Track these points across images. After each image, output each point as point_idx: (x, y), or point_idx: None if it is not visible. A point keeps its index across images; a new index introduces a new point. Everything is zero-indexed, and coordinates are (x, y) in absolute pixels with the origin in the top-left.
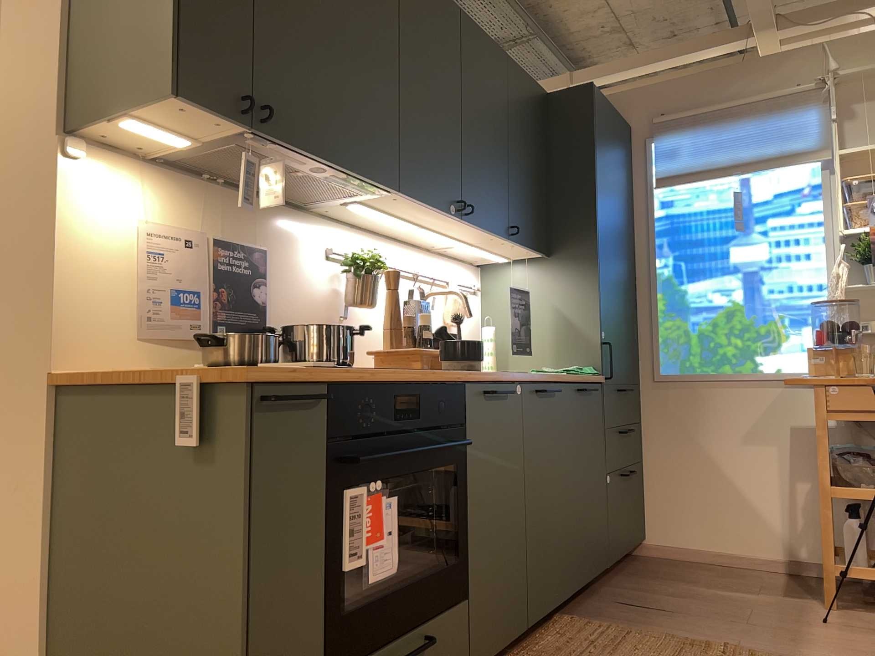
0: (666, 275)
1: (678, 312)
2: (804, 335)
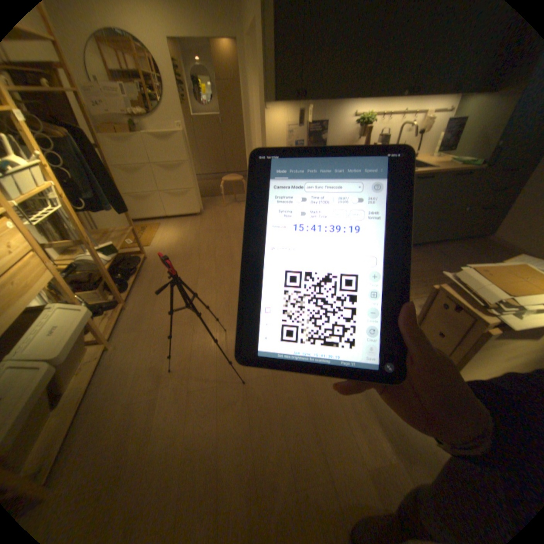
0: None
1: None
2: None
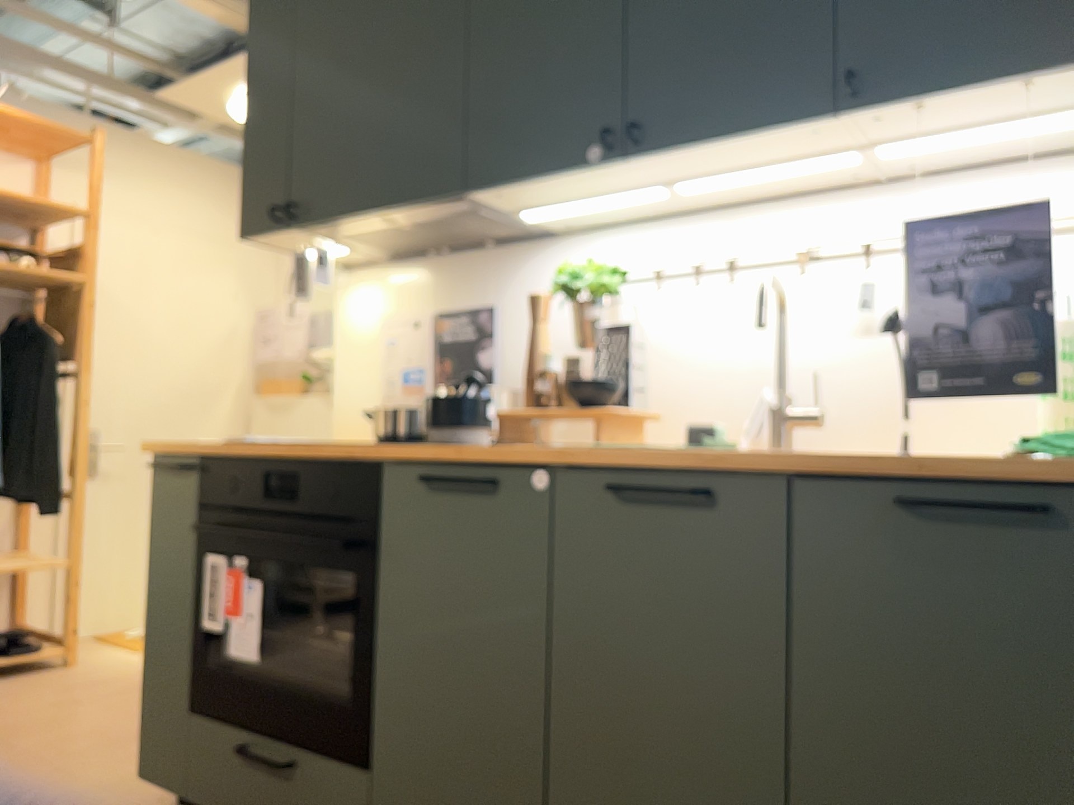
0: None
1: None
2: None
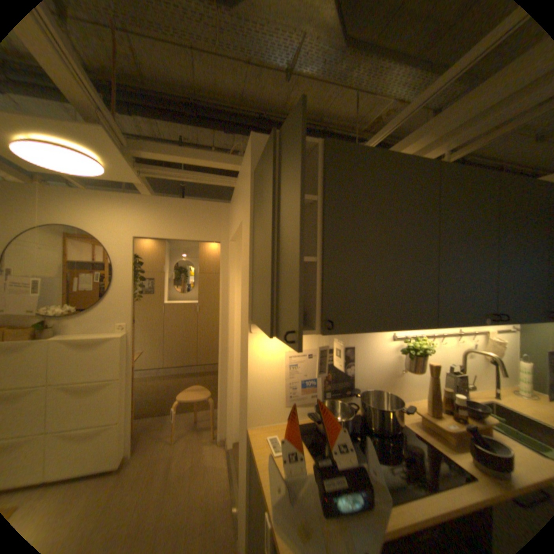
0: None
1: None
2: None
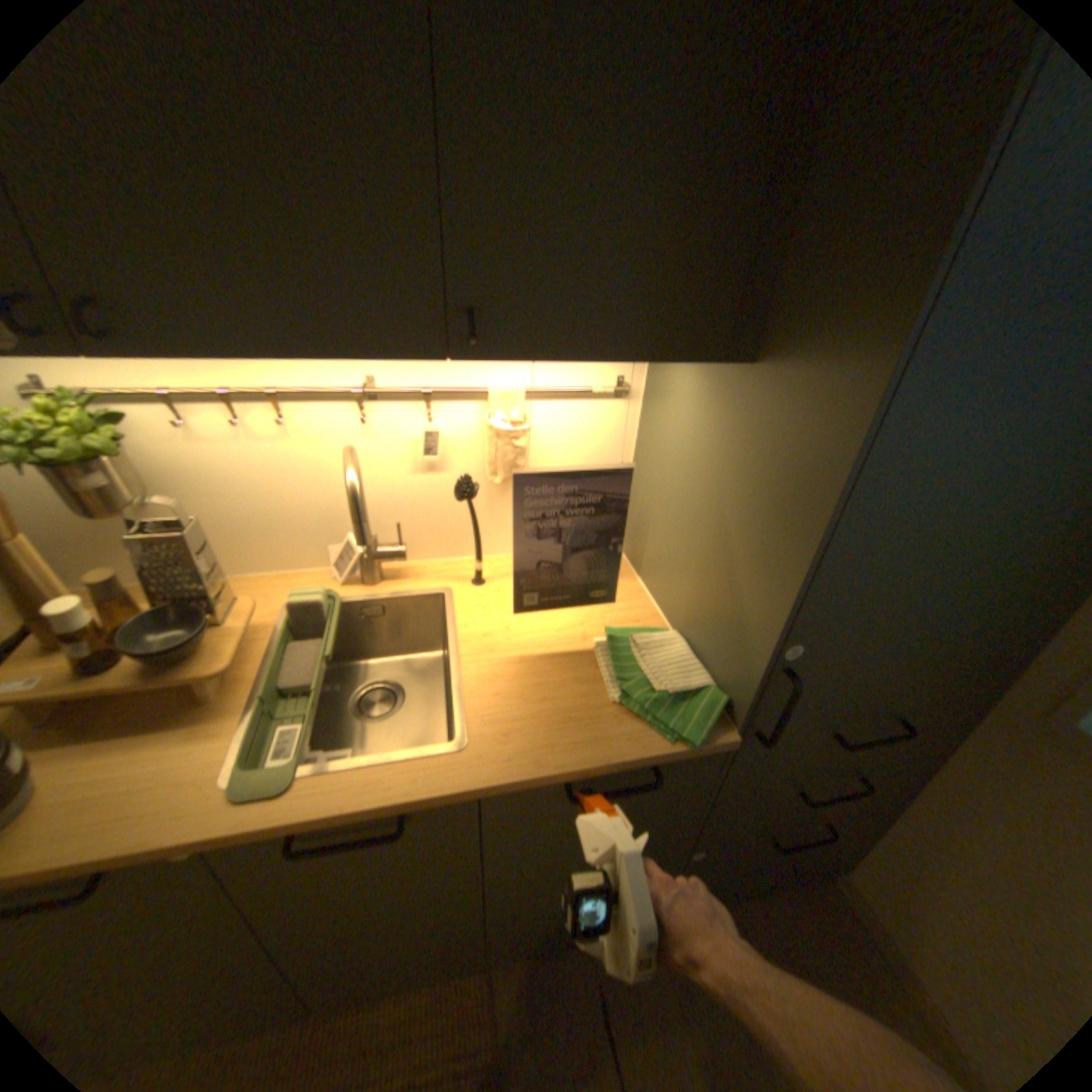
0: None
1: None
2: None
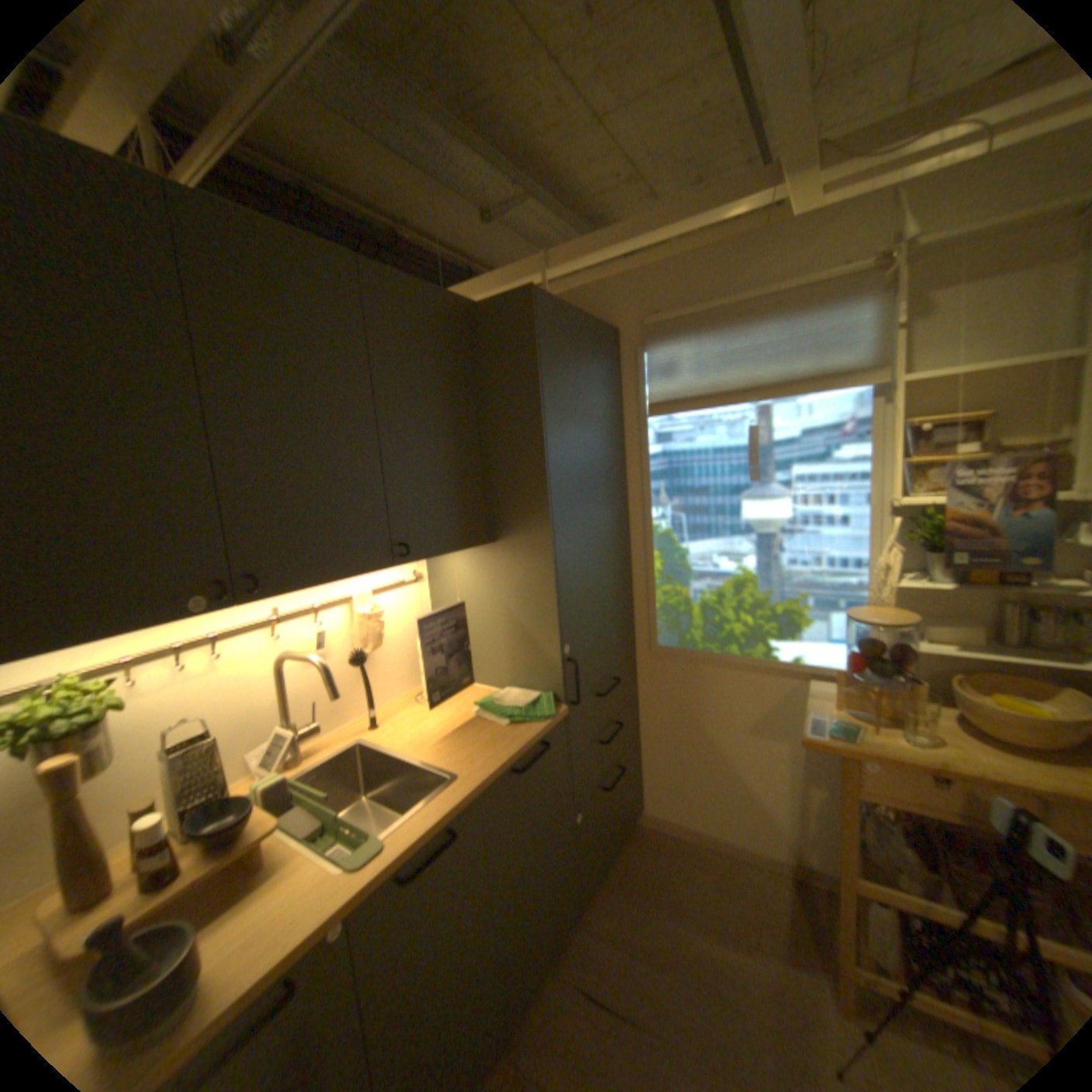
0: (664, 528)
1: (678, 575)
2: (834, 623)
